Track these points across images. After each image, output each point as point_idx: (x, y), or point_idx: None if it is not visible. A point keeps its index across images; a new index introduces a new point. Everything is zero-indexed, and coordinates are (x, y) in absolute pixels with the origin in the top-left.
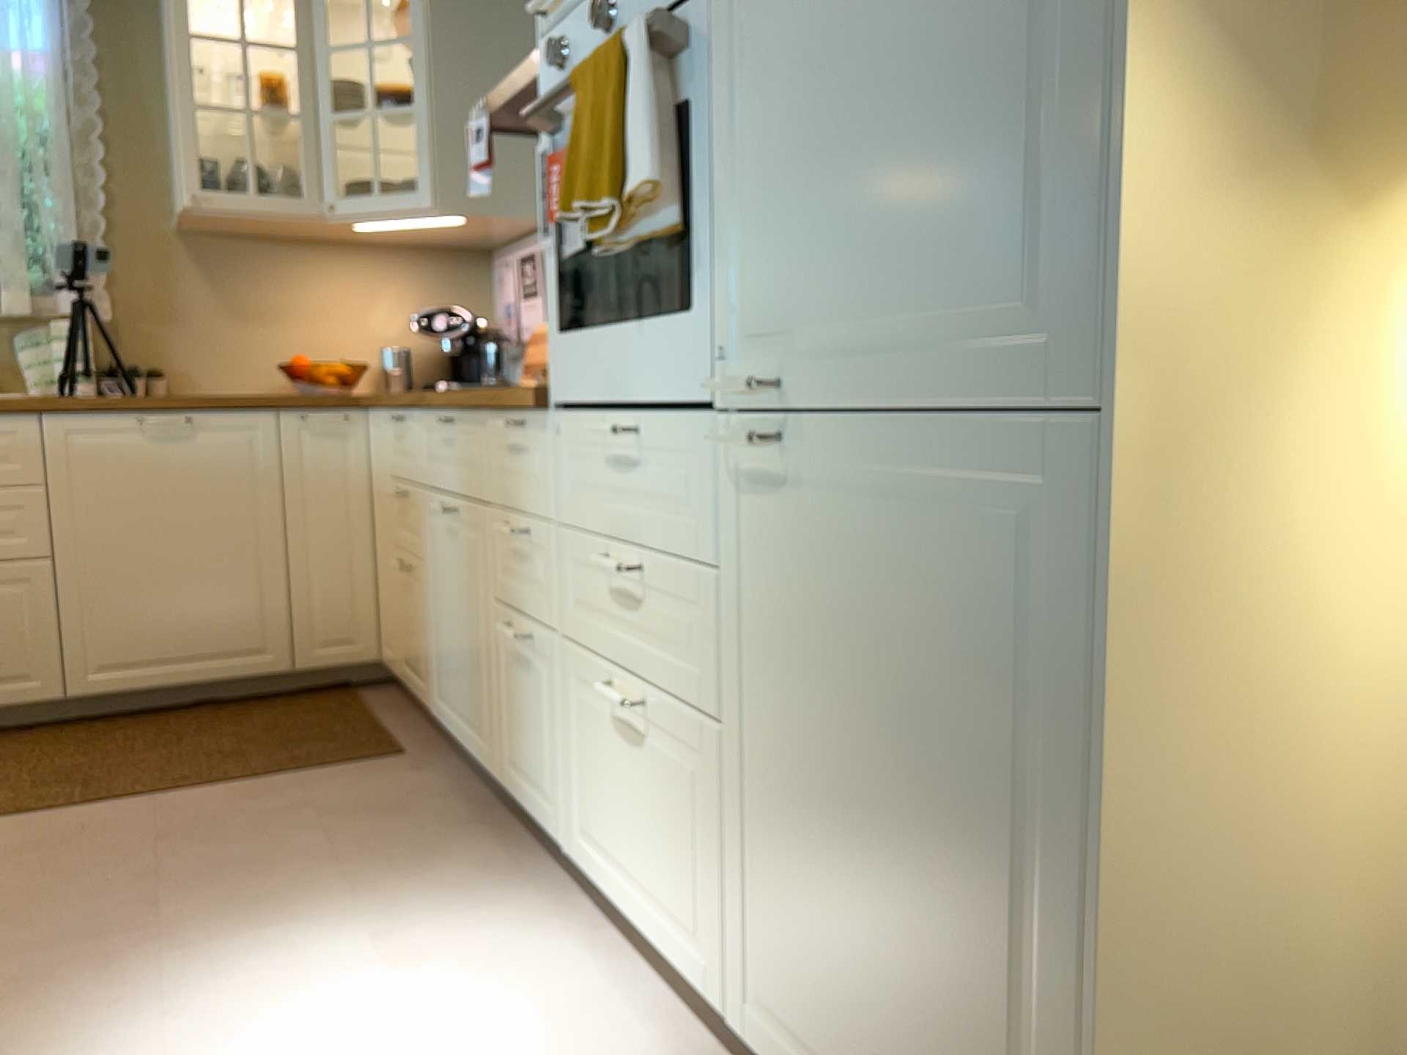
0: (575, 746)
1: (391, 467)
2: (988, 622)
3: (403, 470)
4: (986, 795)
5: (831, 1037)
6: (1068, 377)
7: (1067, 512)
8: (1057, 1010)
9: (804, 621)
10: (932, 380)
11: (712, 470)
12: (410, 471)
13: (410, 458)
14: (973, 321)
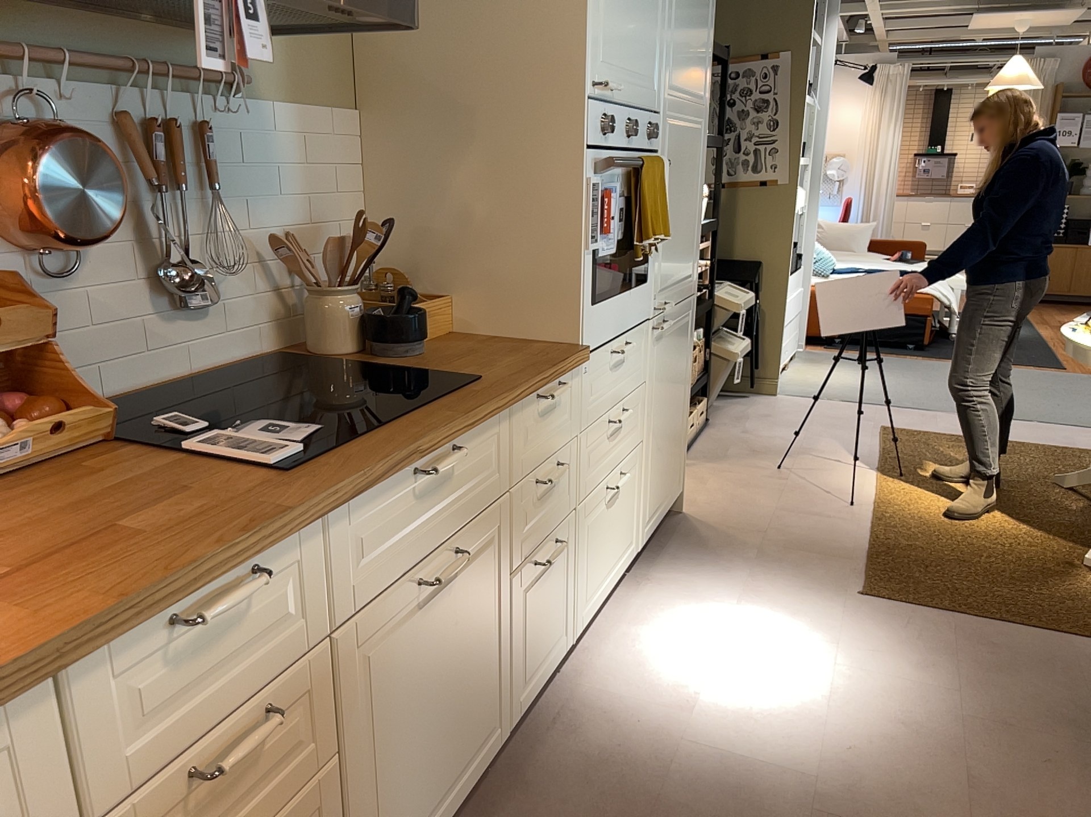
0: (582, 557)
1: (142, 761)
2: (683, 345)
3: (246, 680)
4: (680, 384)
5: (658, 493)
6: (691, 288)
7: (689, 315)
8: (683, 417)
9: (661, 375)
10: (681, 293)
11: (645, 343)
12: (288, 646)
13: (287, 621)
14: (685, 278)
